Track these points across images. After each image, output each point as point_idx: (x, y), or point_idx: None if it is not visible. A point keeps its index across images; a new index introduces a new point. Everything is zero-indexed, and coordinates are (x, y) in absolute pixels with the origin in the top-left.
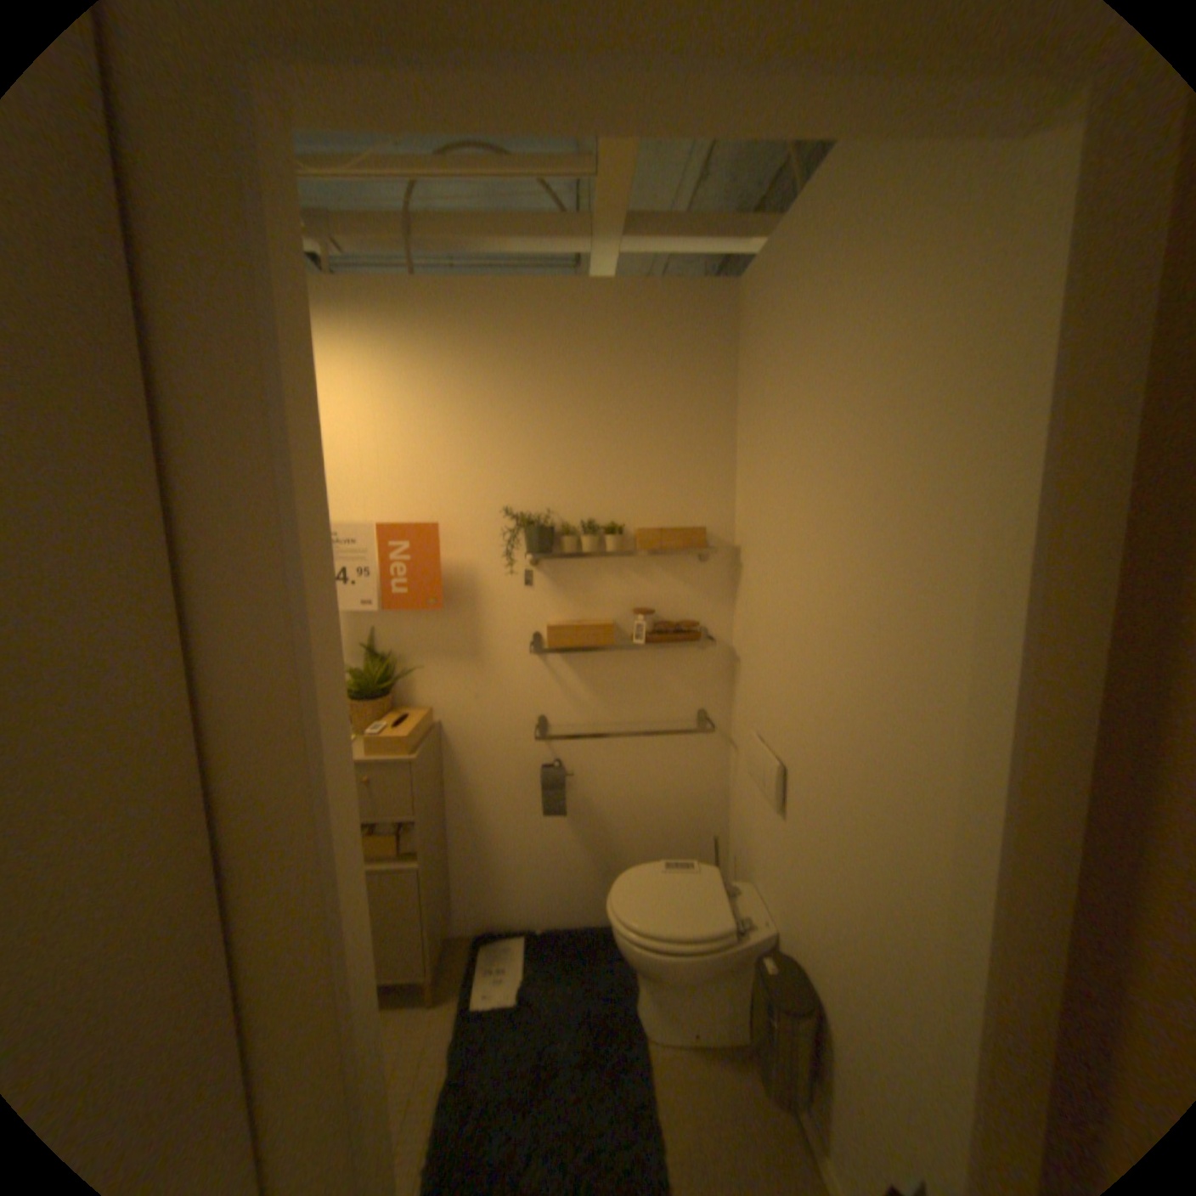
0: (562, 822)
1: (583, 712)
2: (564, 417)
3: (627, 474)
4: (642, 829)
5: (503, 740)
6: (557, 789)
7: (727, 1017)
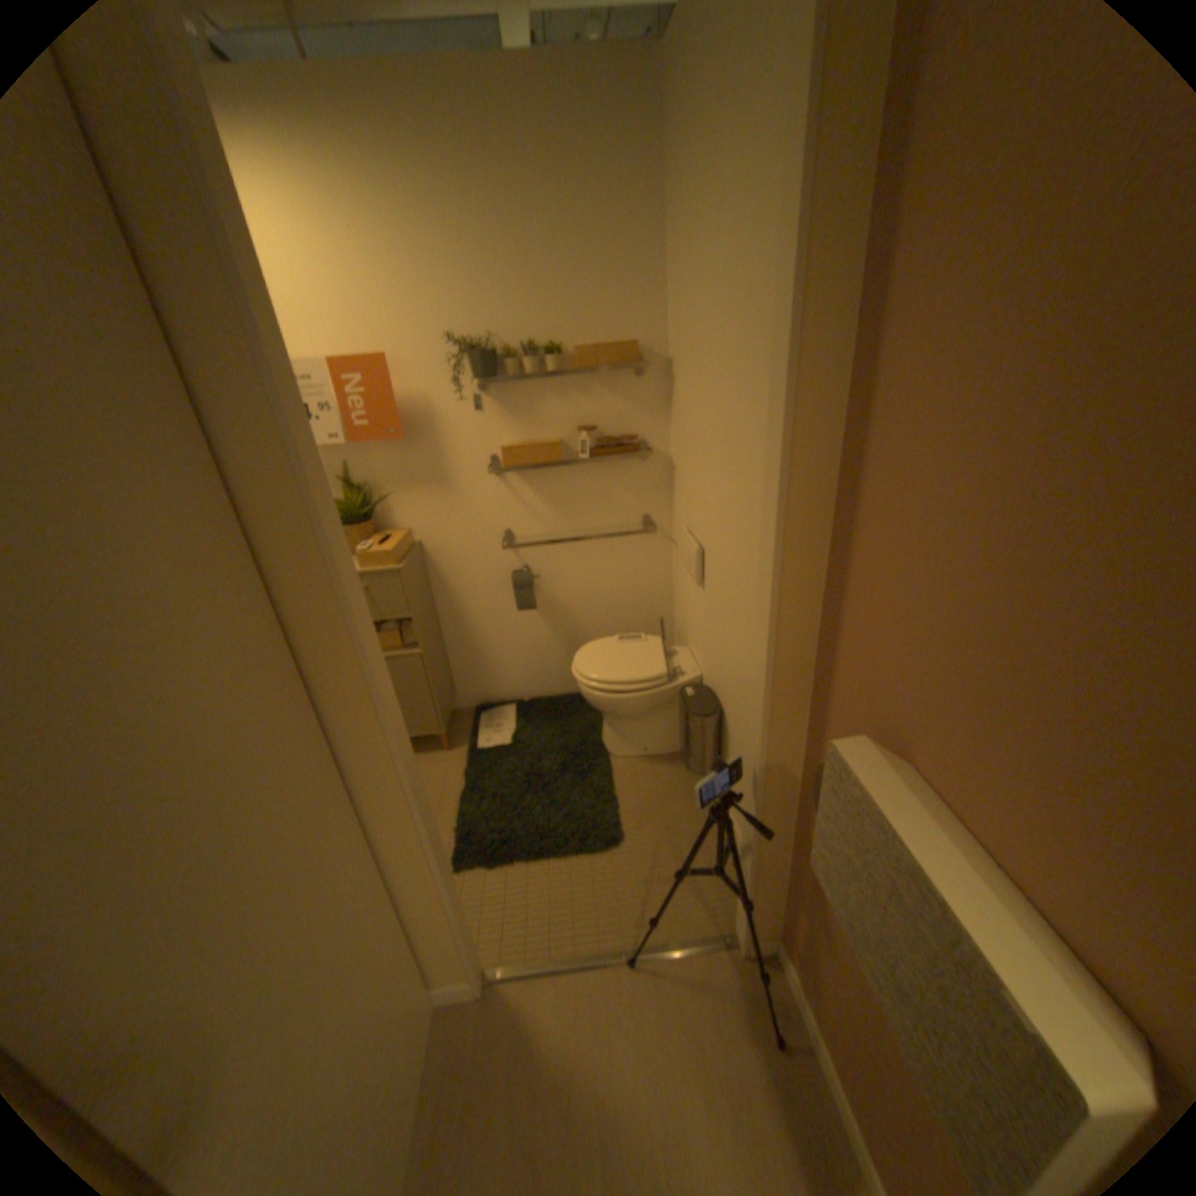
0: (536, 617)
1: (543, 525)
2: (491, 230)
3: (560, 290)
4: (602, 618)
5: (477, 554)
6: (527, 589)
7: (666, 736)
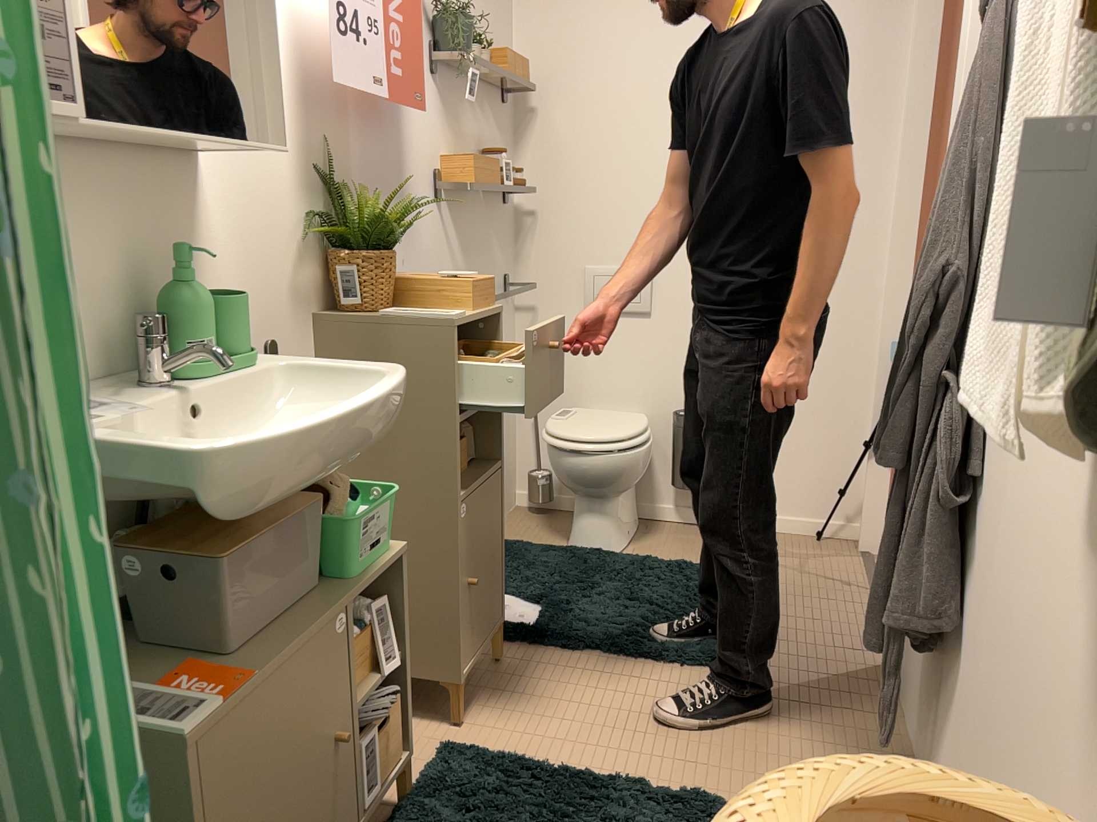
0: None
1: None
2: None
3: None
4: None
5: None
6: None
7: (633, 508)
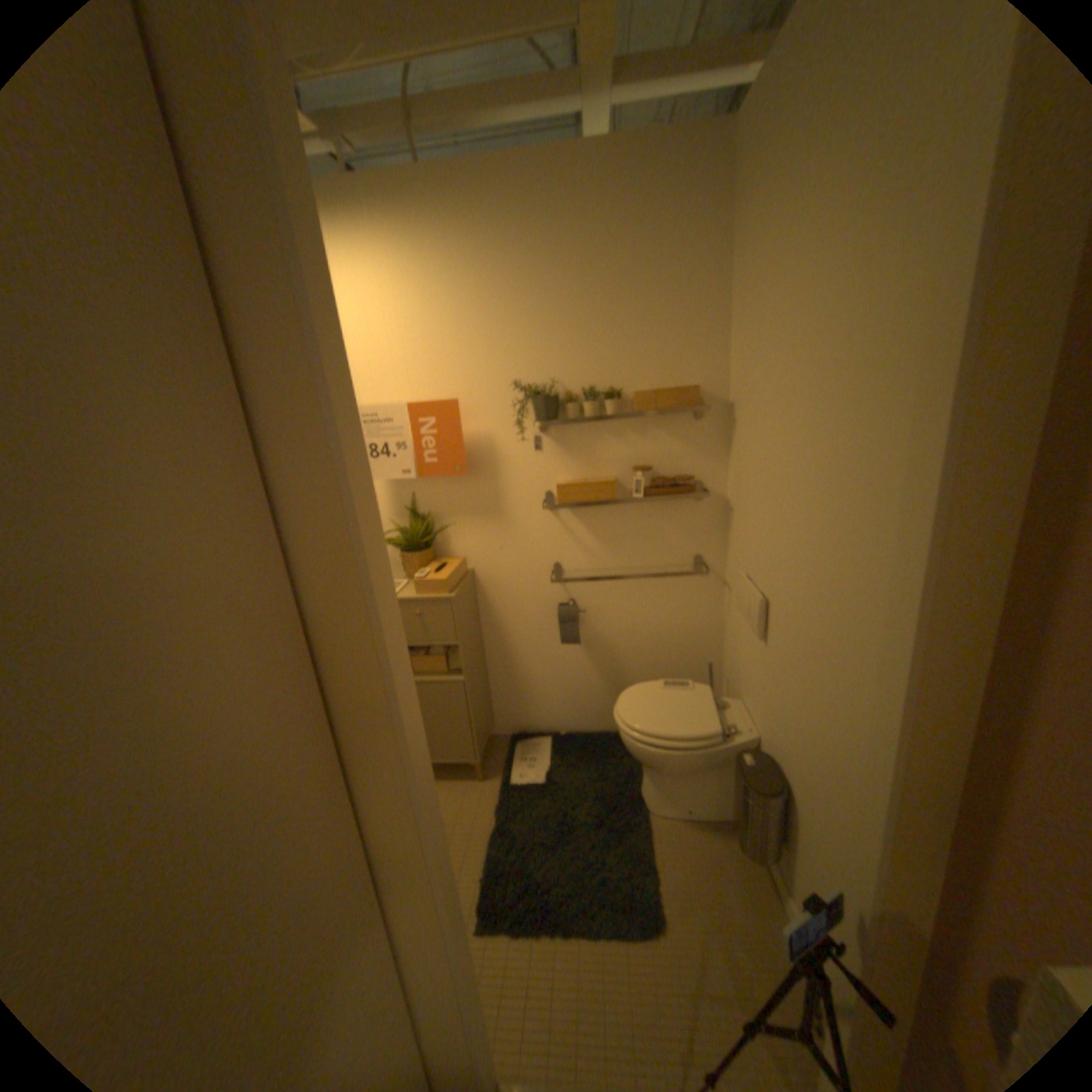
0: (578, 650)
1: (592, 560)
2: (562, 289)
3: (623, 340)
4: (646, 656)
5: (525, 584)
6: (572, 623)
7: (715, 800)
